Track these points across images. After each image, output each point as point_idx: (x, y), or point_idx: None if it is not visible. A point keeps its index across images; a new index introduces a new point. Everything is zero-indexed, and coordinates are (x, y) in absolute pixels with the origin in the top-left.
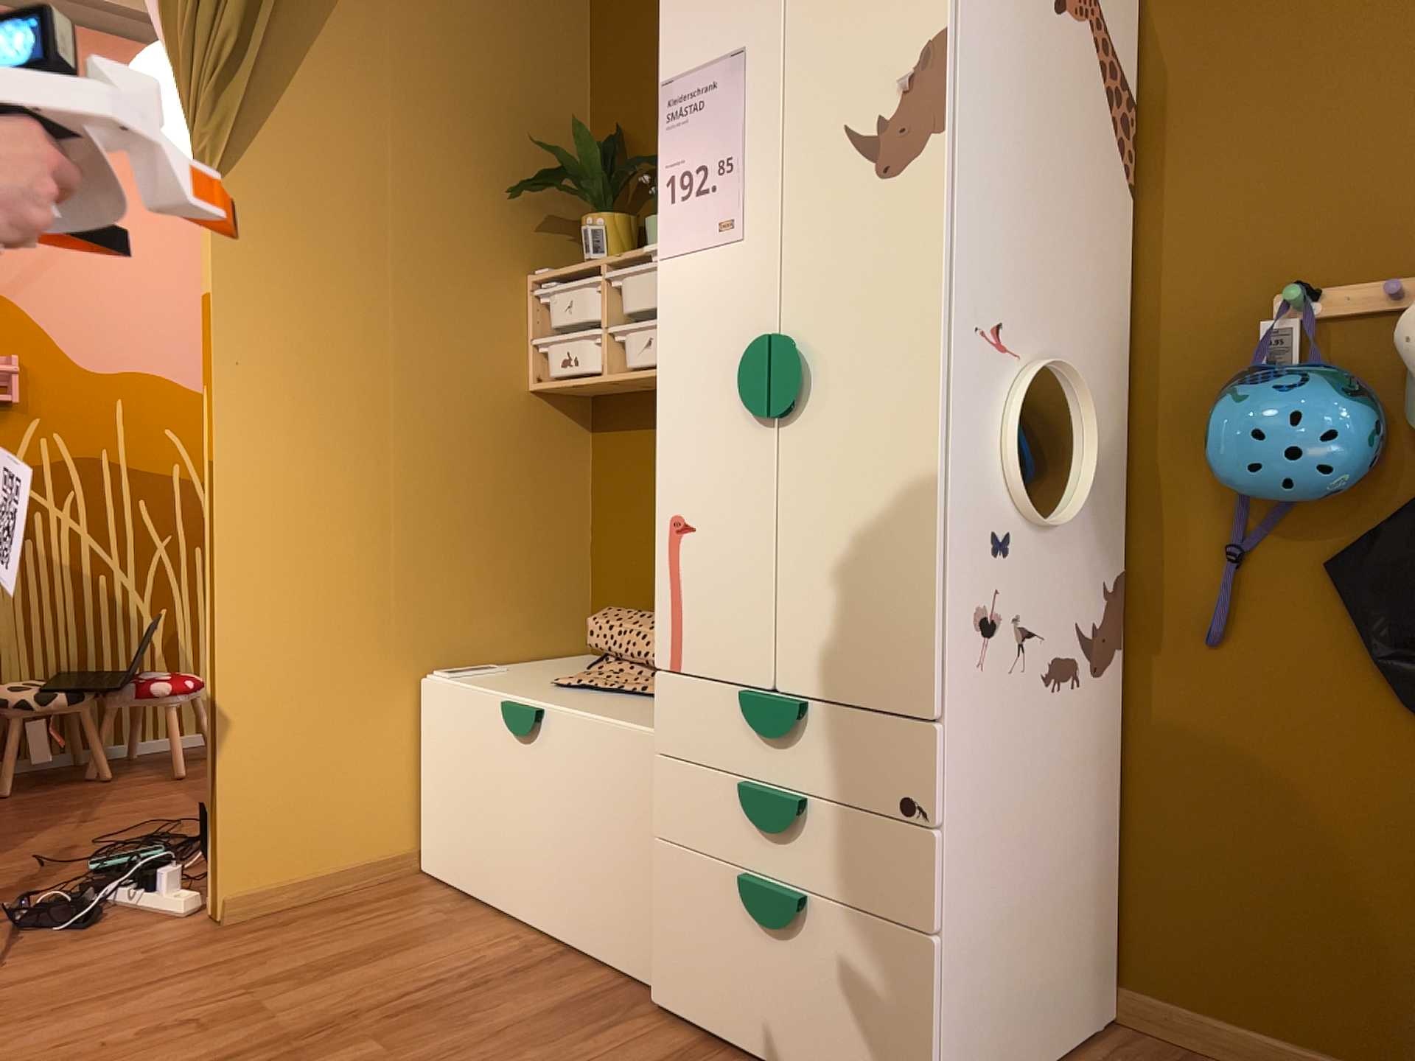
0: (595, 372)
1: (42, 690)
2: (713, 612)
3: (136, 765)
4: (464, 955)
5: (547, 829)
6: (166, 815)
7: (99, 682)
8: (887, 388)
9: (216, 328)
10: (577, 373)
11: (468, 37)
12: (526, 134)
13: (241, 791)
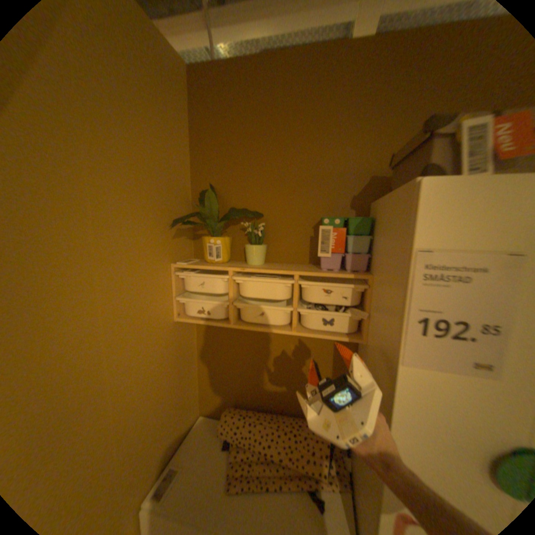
0: (222, 320)
1: None
2: None
3: None
4: None
5: None
6: None
7: None
8: None
9: None
10: (210, 319)
11: (132, 120)
12: (165, 184)
13: None
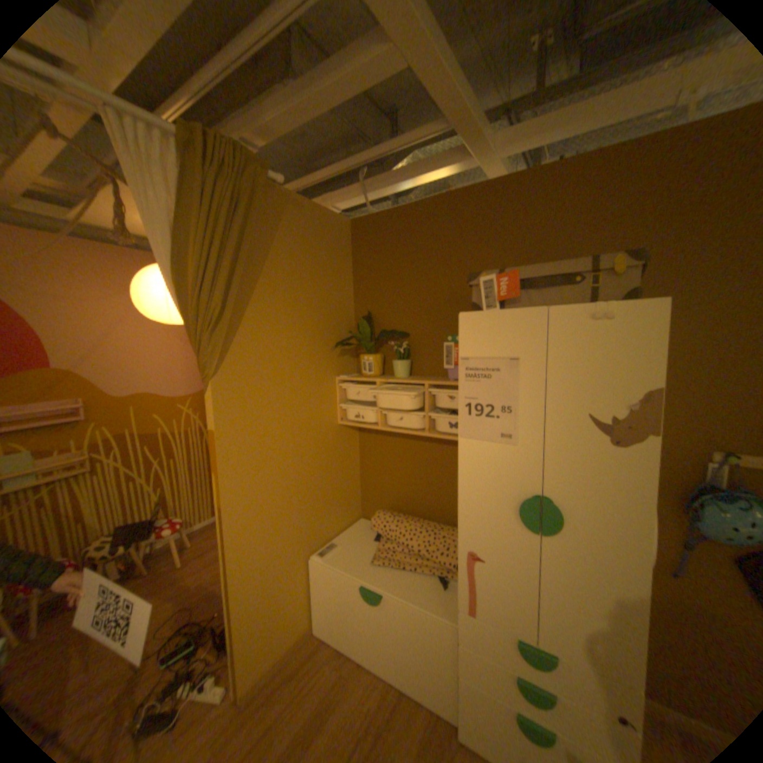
0: (373, 423)
1: (111, 549)
2: (497, 601)
3: (155, 560)
4: (360, 709)
5: (387, 643)
6: (182, 603)
7: (135, 533)
8: (616, 542)
9: (217, 447)
10: (364, 423)
11: (310, 279)
12: (332, 317)
13: (244, 647)
